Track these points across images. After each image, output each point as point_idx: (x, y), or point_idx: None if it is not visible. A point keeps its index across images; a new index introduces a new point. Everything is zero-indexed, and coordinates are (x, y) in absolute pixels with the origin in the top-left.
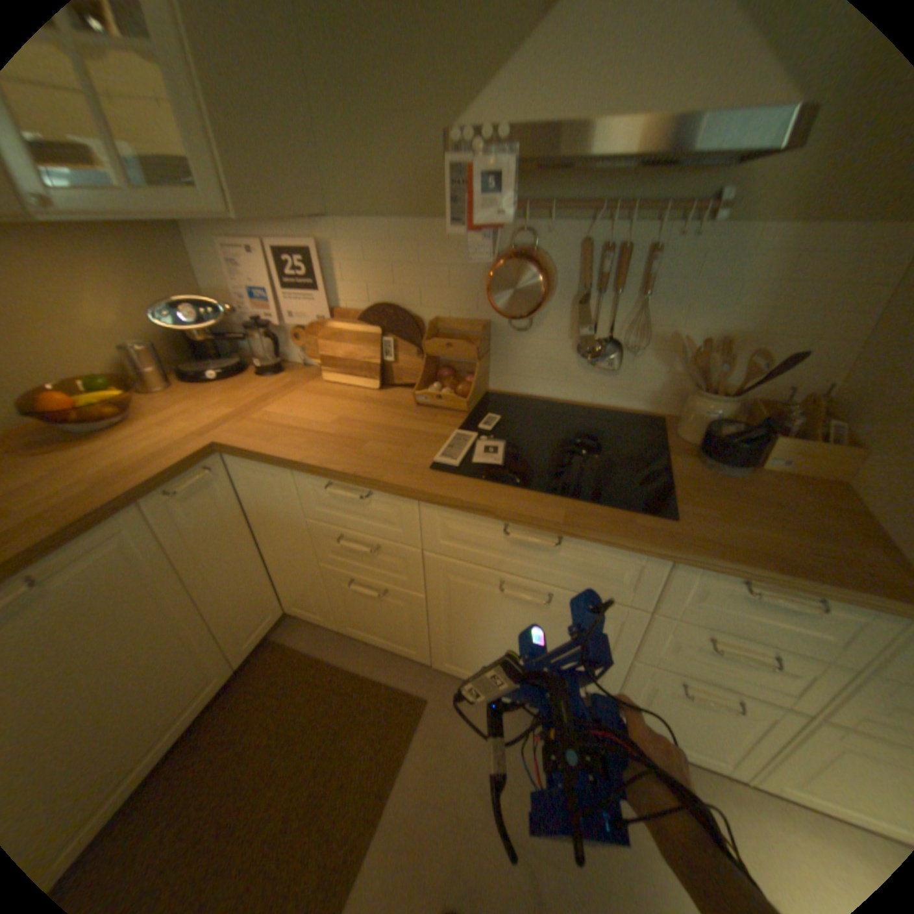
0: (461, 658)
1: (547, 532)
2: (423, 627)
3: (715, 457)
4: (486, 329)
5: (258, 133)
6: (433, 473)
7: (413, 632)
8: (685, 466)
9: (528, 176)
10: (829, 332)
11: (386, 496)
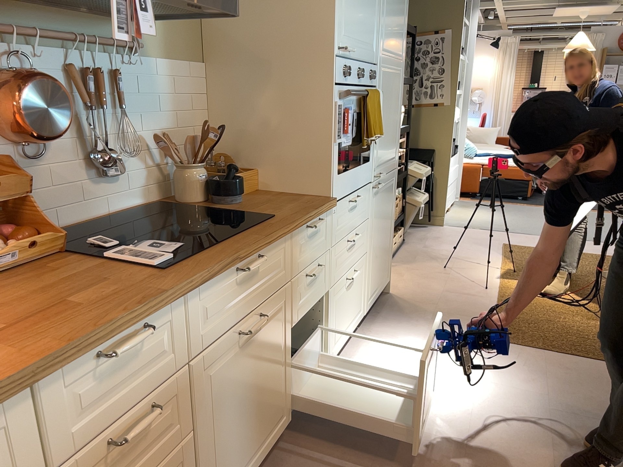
0: None
1: (253, 257)
2: None
3: (231, 194)
4: (11, 162)
5: None
6: (172, 269)
7: None
8: (224, 207)
9: (3, 6)
10: (199, 123)
11: (160, 317)
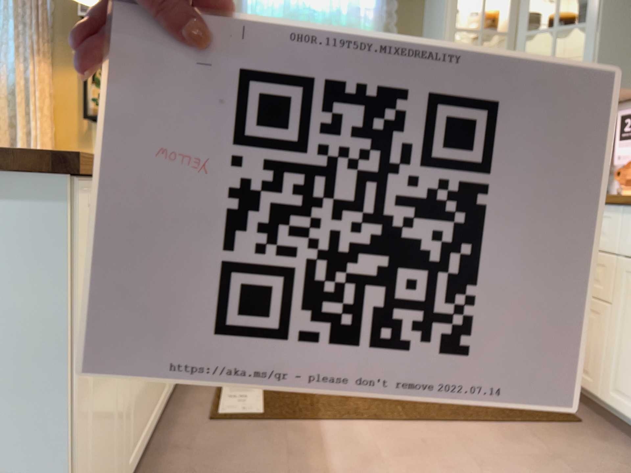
0: (626, 384)
1: None
2: (605, 346)
3: None
4: None
5: (628, 48)
6: None
7: (597, 354)
8: None
9: None
10: None
11: (608, 212)
